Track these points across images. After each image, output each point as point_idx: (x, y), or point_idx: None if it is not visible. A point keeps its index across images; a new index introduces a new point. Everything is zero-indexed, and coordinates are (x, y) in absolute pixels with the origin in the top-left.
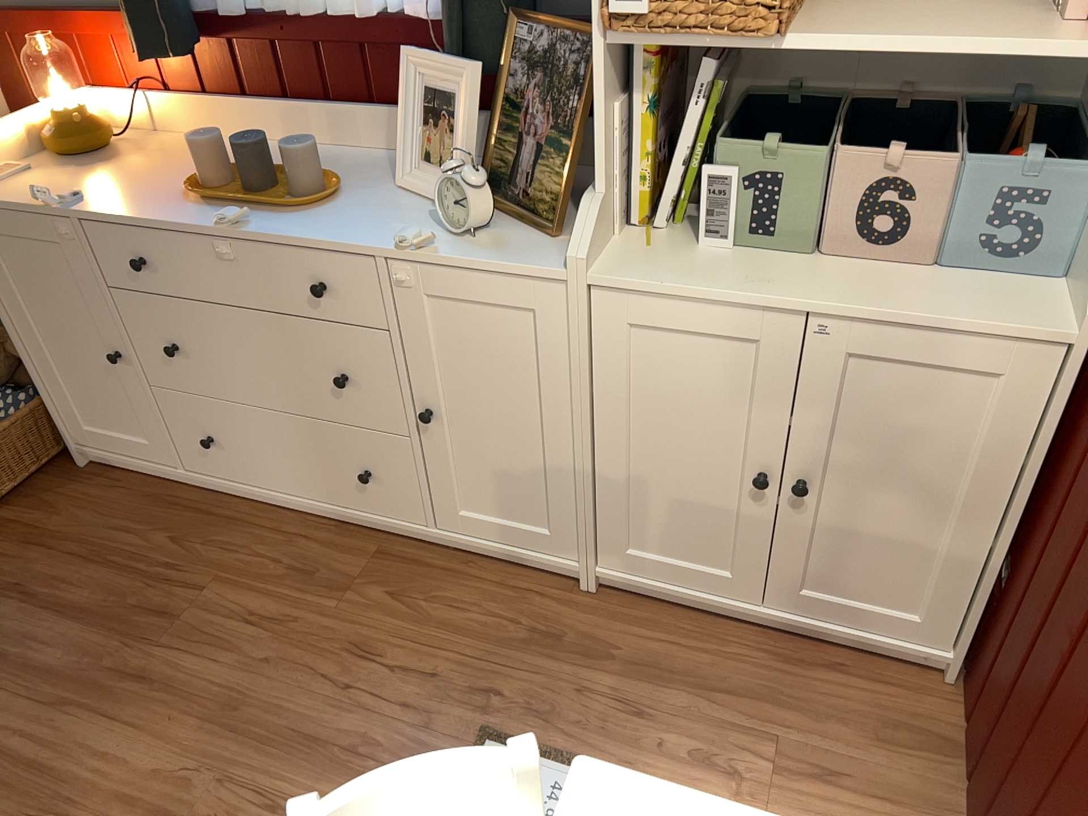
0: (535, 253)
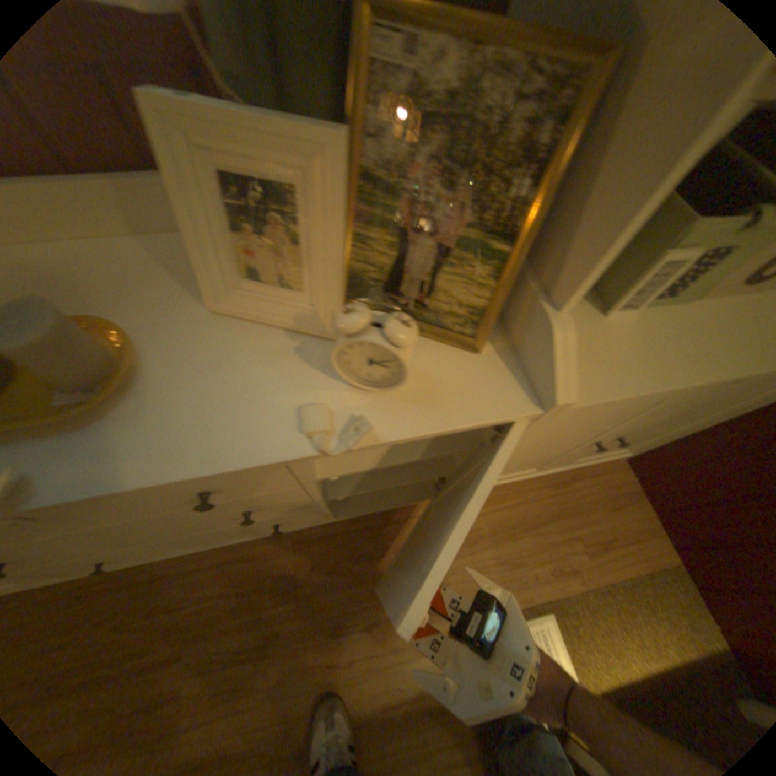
0: (481, 386)
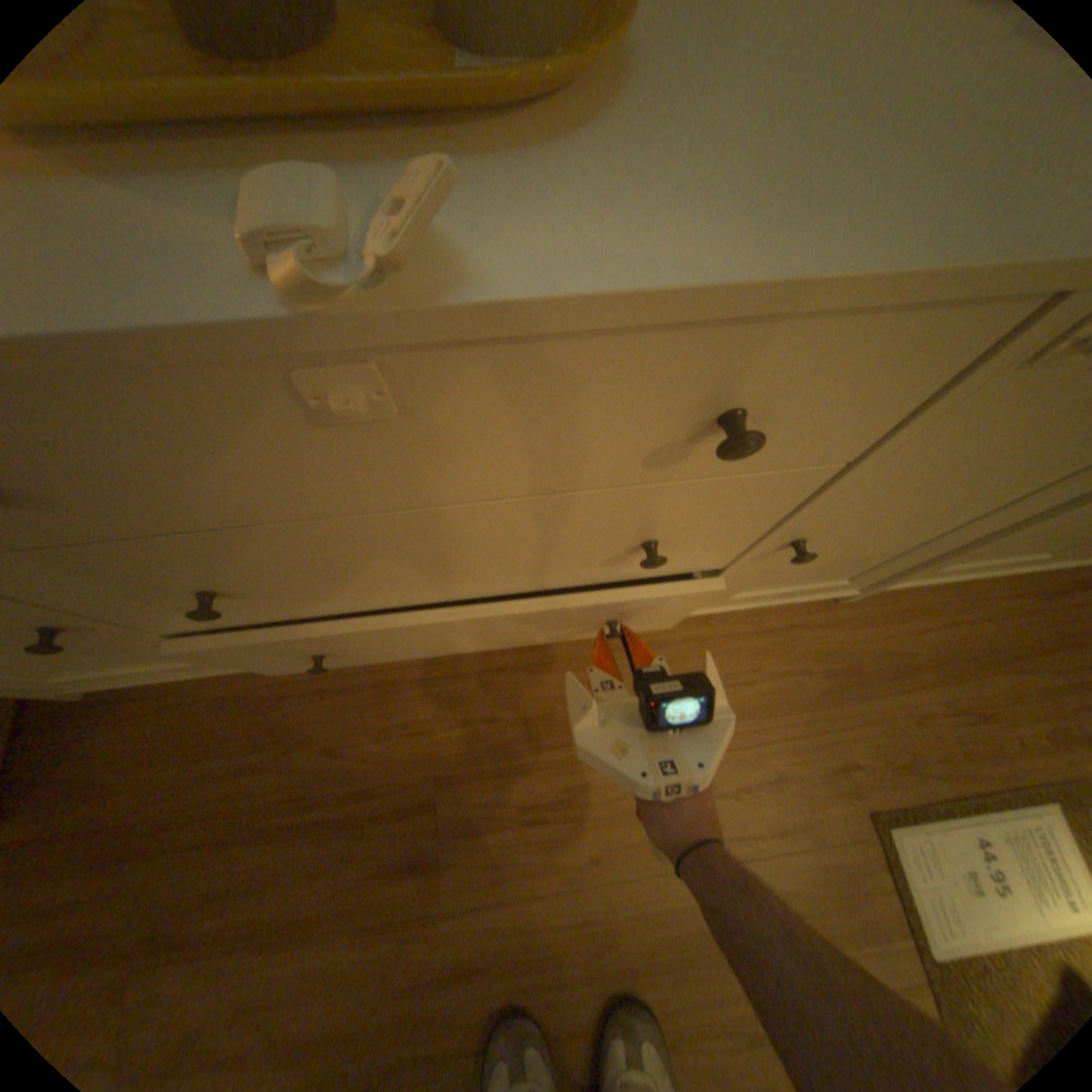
0: None
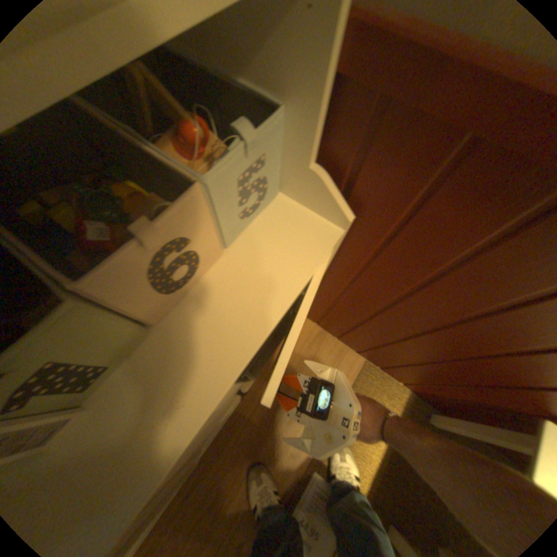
0: None
